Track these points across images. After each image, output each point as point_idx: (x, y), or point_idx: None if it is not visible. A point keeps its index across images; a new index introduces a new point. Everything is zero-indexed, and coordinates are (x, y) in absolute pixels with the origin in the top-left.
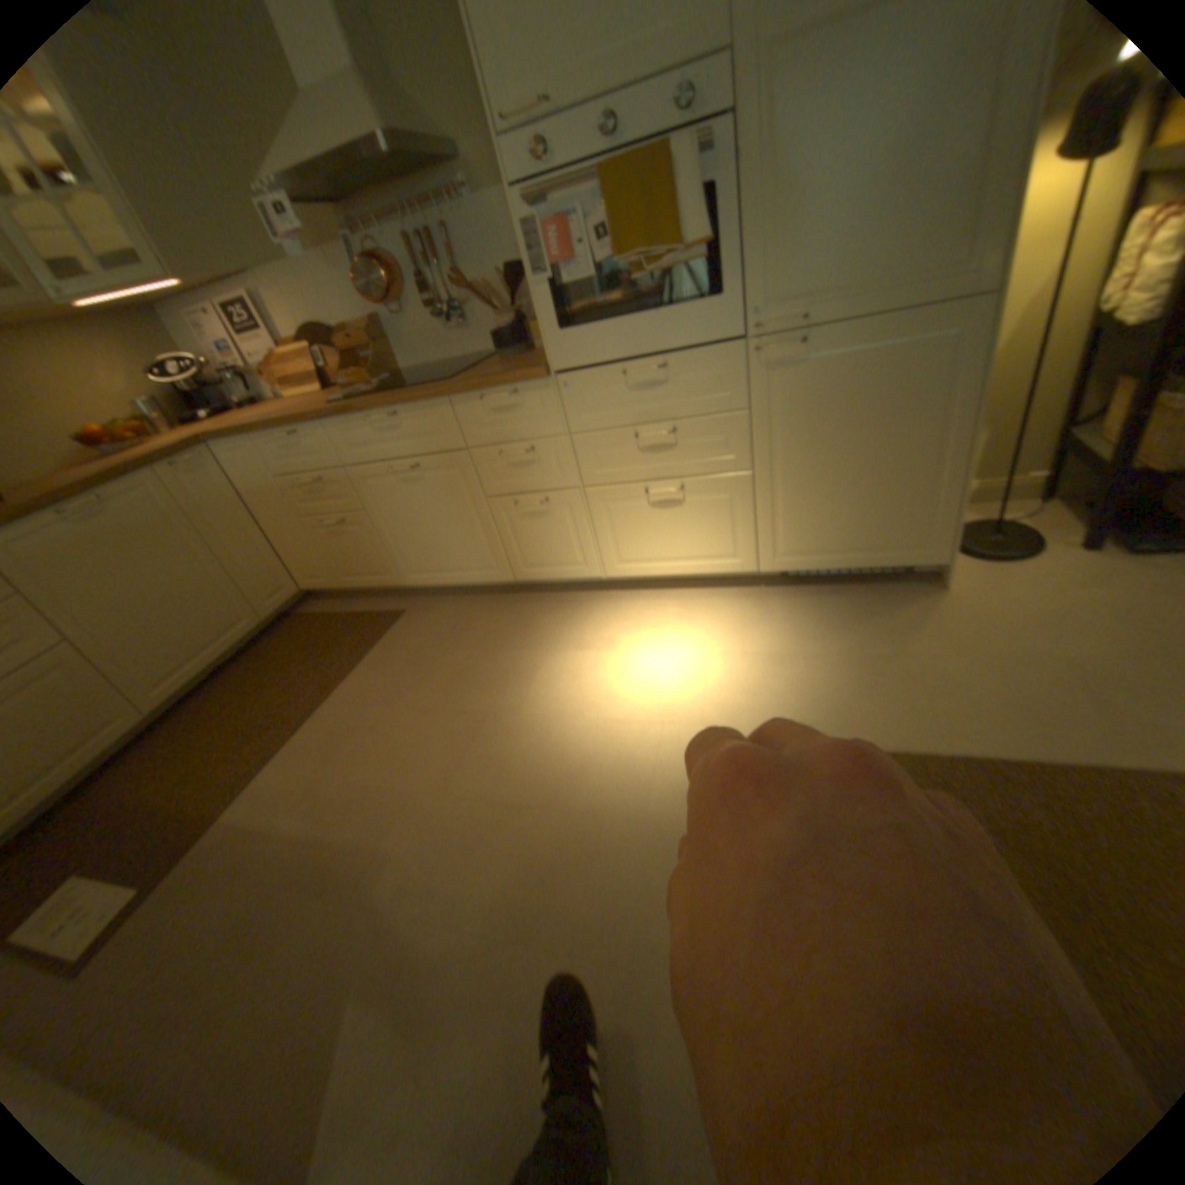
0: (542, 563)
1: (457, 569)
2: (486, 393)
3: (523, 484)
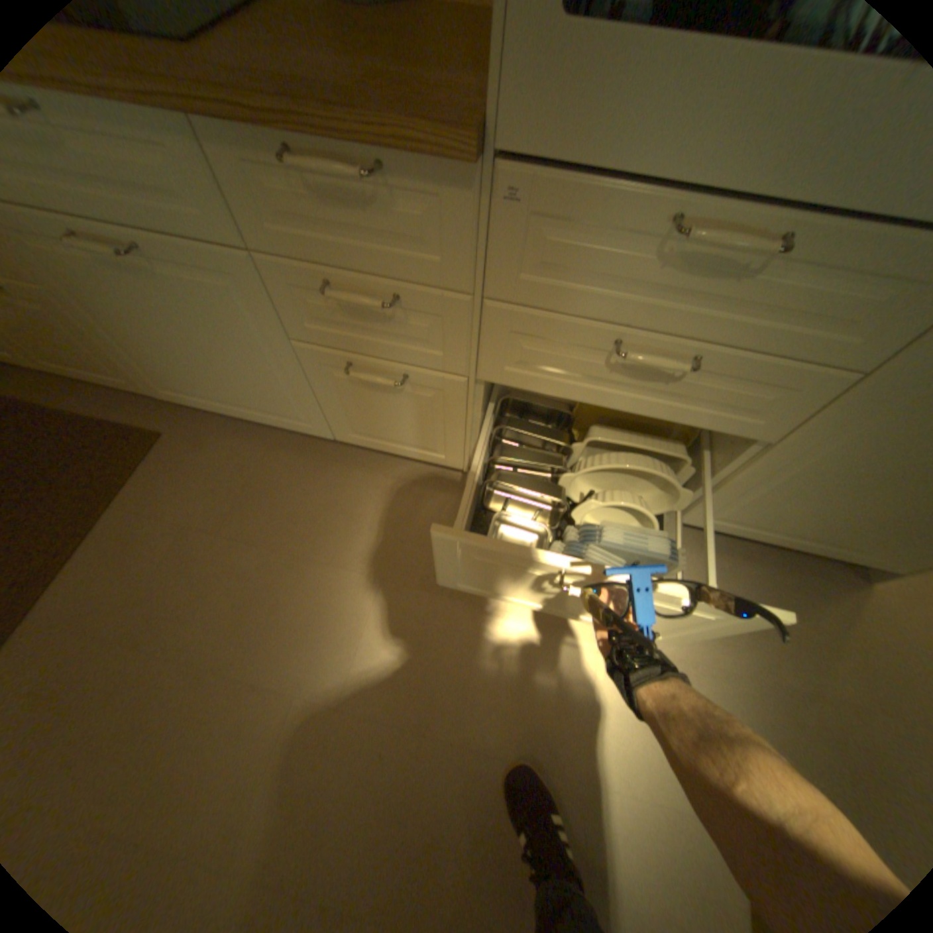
0: (379, 437)
1: (241, 406)
2: (294, 144)
3: (366, 345)
